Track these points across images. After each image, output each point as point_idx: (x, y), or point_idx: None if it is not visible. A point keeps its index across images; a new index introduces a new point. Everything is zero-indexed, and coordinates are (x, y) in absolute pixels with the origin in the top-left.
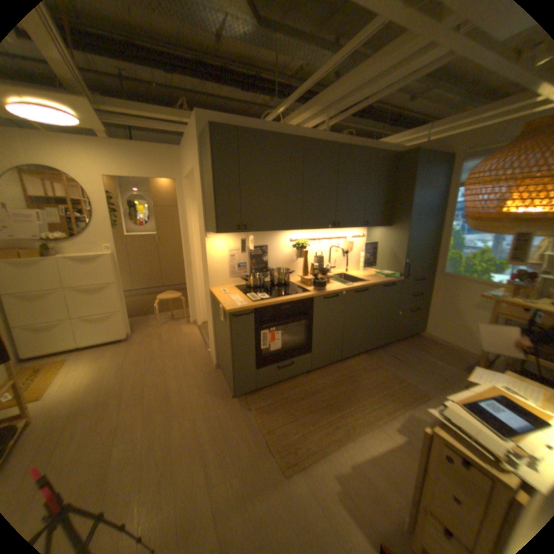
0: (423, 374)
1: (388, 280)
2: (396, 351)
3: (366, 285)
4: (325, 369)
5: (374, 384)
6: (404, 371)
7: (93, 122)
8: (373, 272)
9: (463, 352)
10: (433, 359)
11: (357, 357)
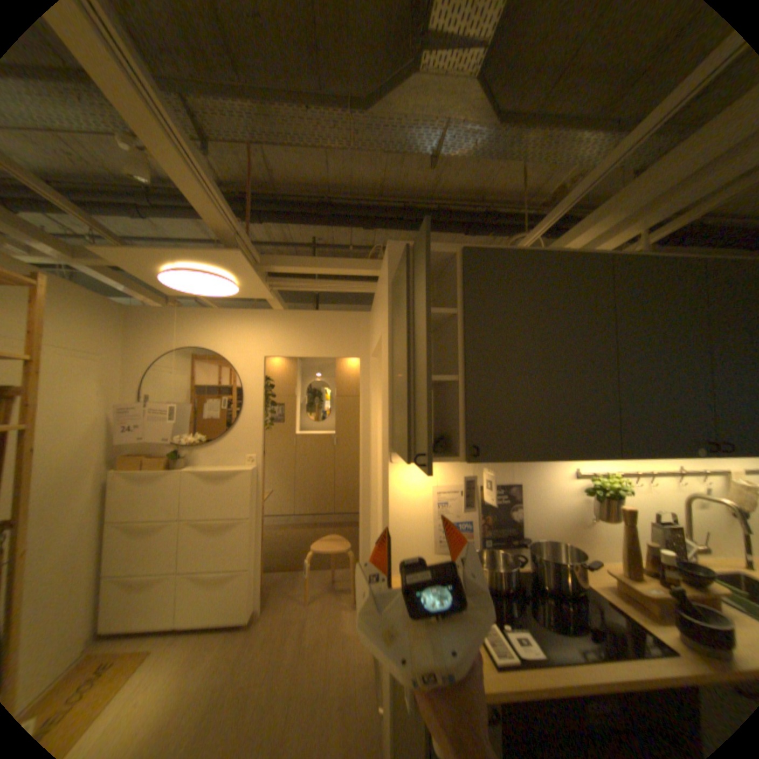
0: None
1: None
2: None
3: None
4: None
5: None
6: None
7: (259, 287)
8: None
9: None
10: None
11: None
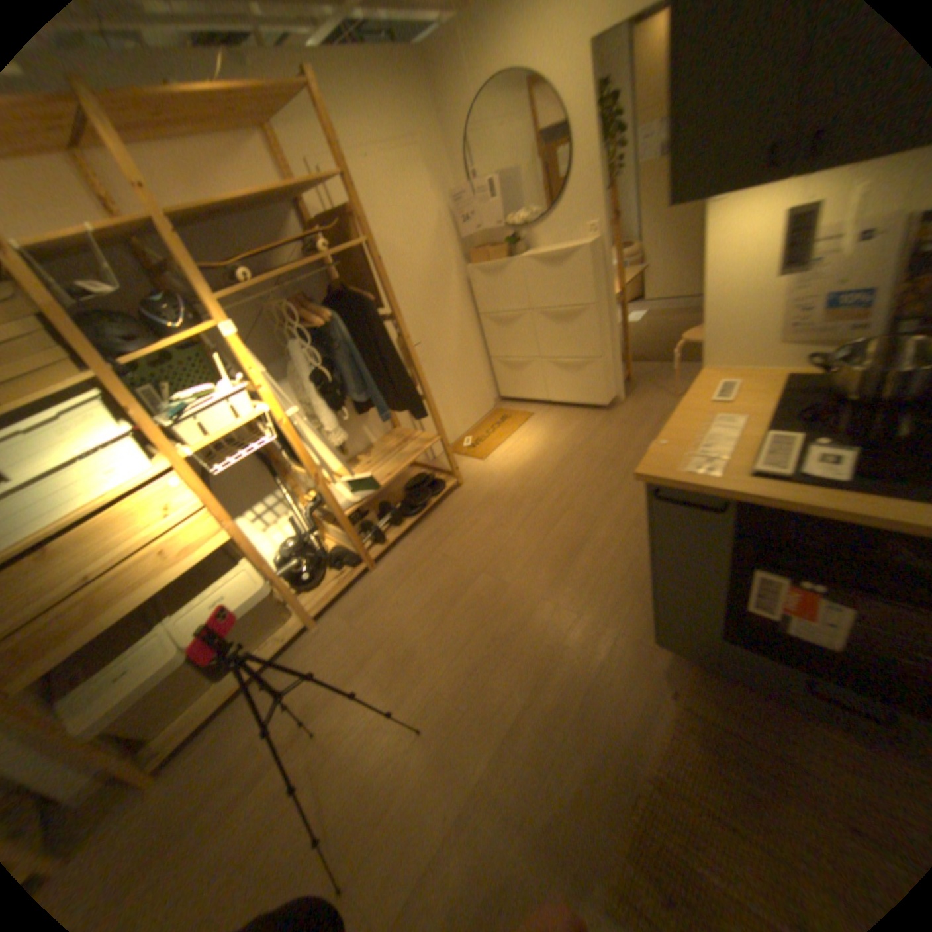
0: None
1: None
2: None
3: None
4: None
5: None
6: None
7: None
8: None
9: None
10: None
11: None
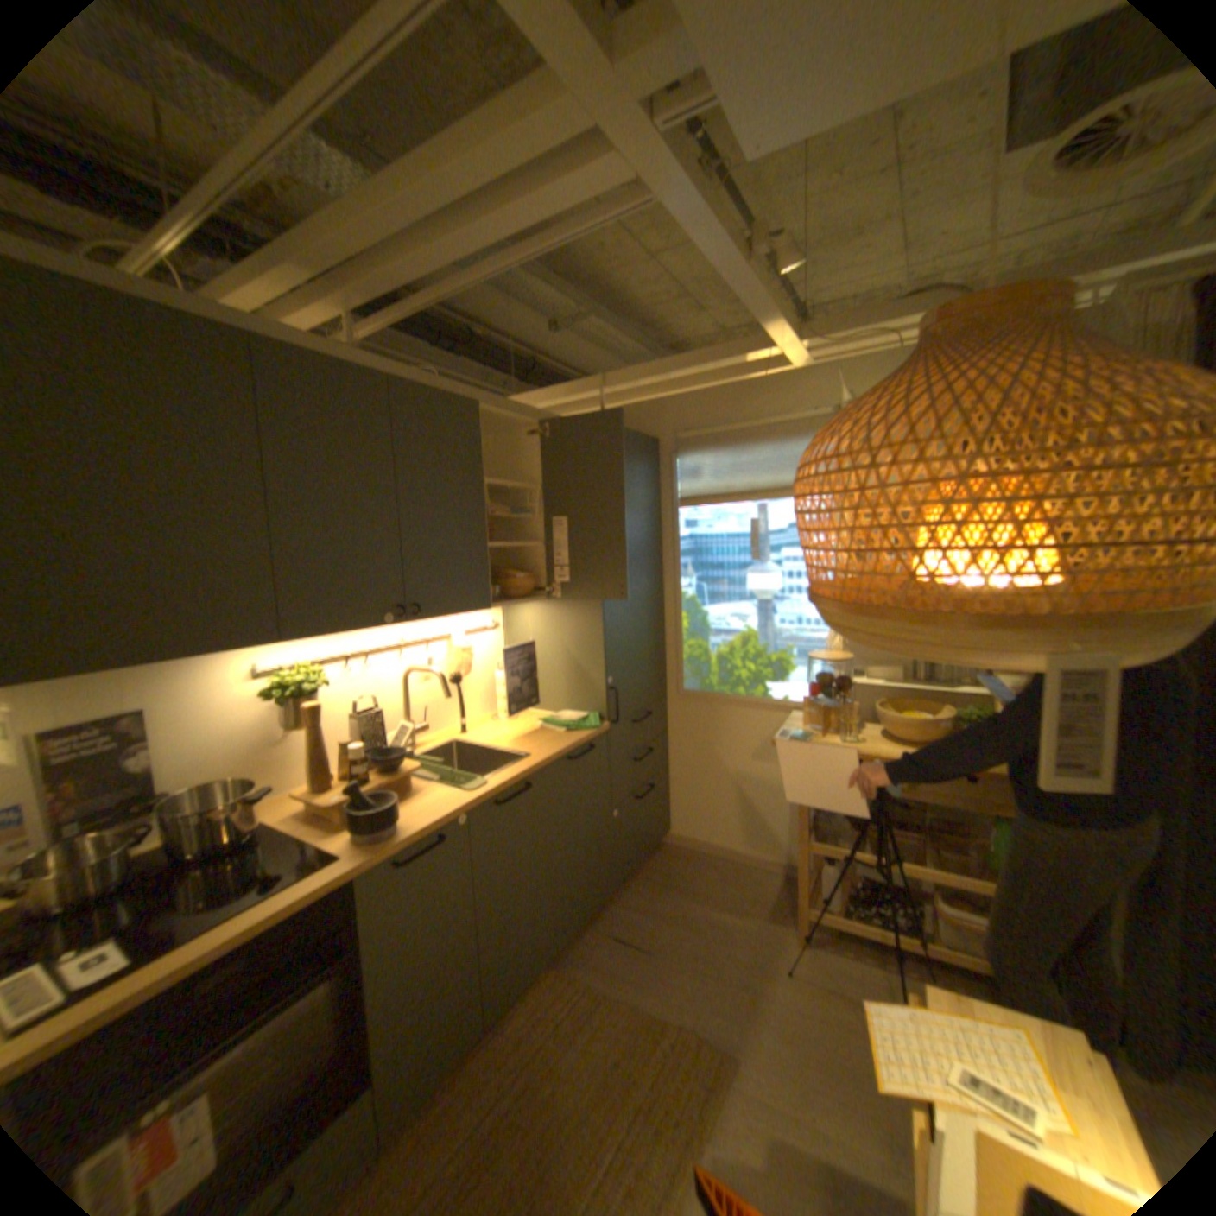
0: (700, 976)
1: (578, 739)
2: (624, 919)
3: (526, 774)
4: (438, 1097)
5: (594, 1087)
6: (657, 986)
7: None
8: (536, 720)
9: (752, 866)
10: (706, 909)
11: (531, 991)
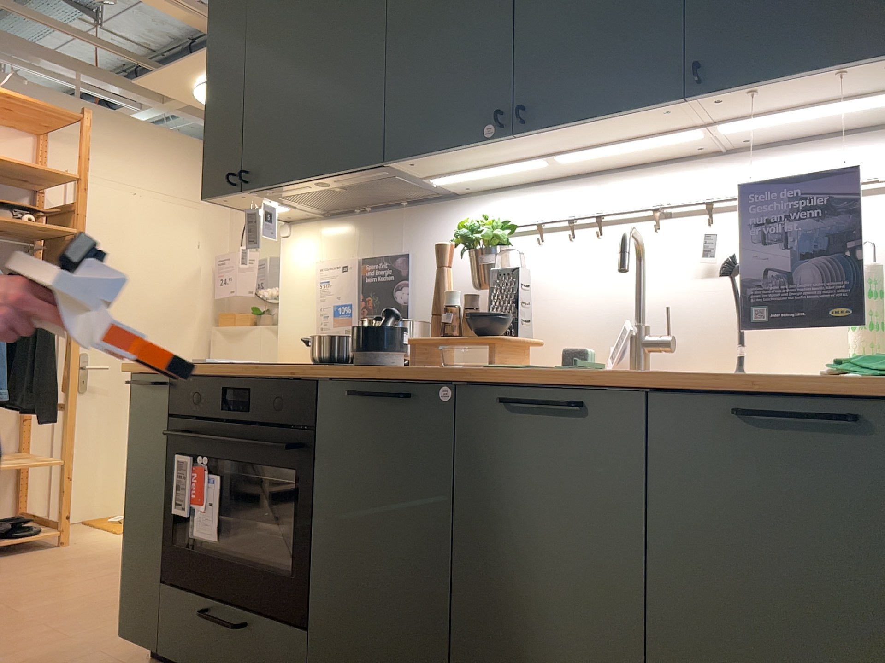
0: None
1: (813, 384)
2: None
3: (580, 380)
4: None
5: None
6: None
7: None
8: None
9: None
10: None
11: None
